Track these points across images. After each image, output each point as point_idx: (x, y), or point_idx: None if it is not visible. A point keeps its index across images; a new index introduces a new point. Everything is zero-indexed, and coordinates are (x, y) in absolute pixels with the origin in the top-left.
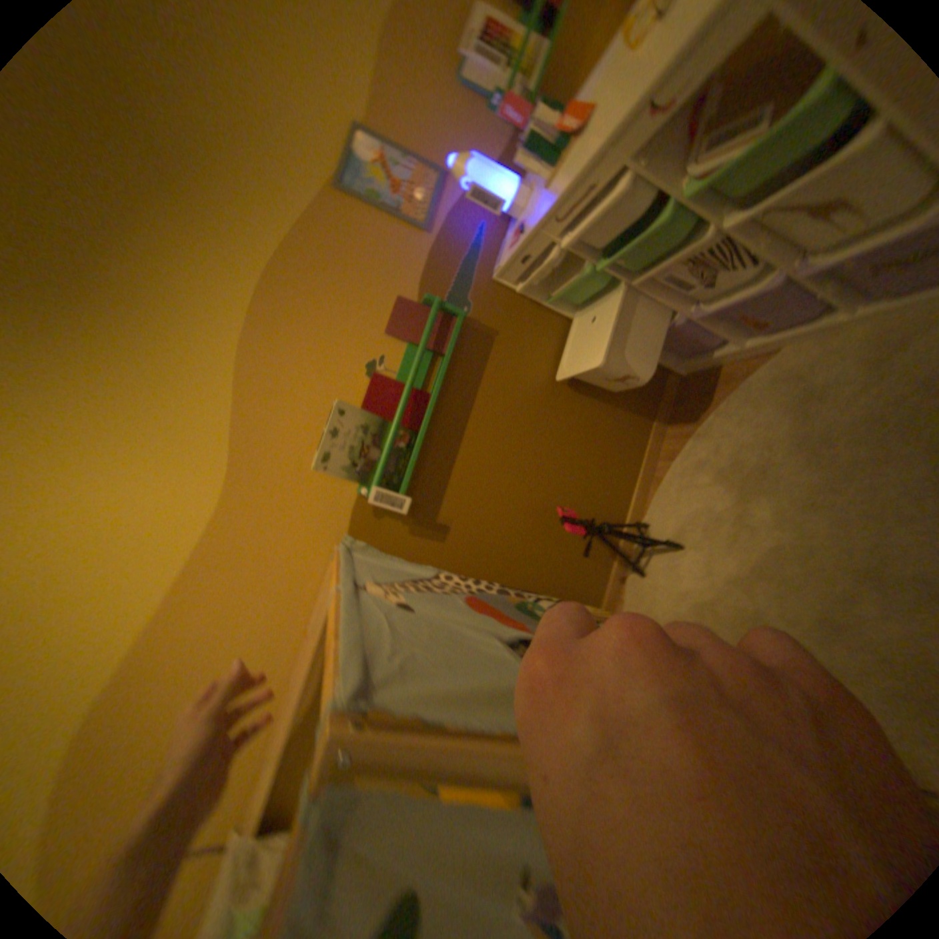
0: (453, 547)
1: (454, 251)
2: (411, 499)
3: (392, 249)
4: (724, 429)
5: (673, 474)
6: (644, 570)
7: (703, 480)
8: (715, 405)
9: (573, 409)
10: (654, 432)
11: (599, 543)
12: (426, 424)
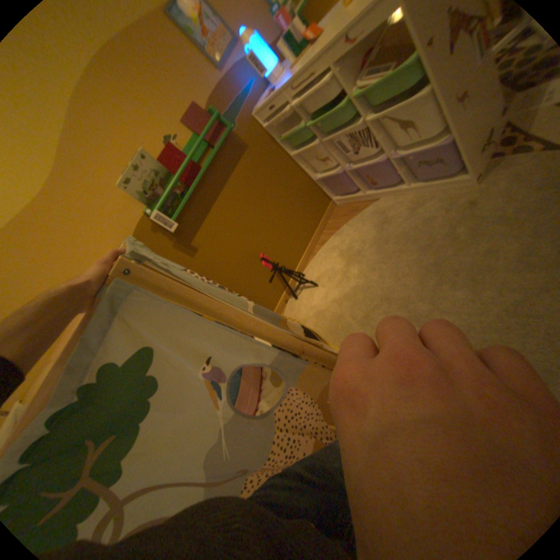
0: (198, 262)
1: (231, 89)
2: (177, 226)
3: (193, 71)
4: (348, 232)
5: (321, 251)
6: (297, 296)
7: (333, 255)
8: (347, 220)
9: (279, 204)
10: (317, 229)
11: (278, 280)
12: (195, 184)
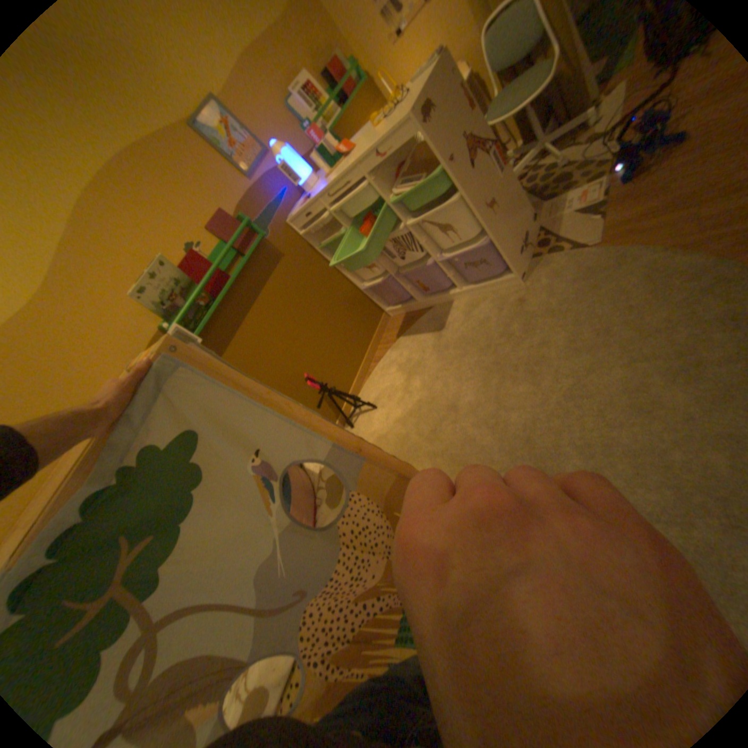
0: None
1: (262, 196)
2: (201, 341)
3: (219, 178)
4: (405, 343)
5: (378, 368)
6: (354, 424)
7: (392, 370)
8: (403, 331)
9: (324, 317)
10: (371, 345)
11: (329, 406)
12: (223, 294)
